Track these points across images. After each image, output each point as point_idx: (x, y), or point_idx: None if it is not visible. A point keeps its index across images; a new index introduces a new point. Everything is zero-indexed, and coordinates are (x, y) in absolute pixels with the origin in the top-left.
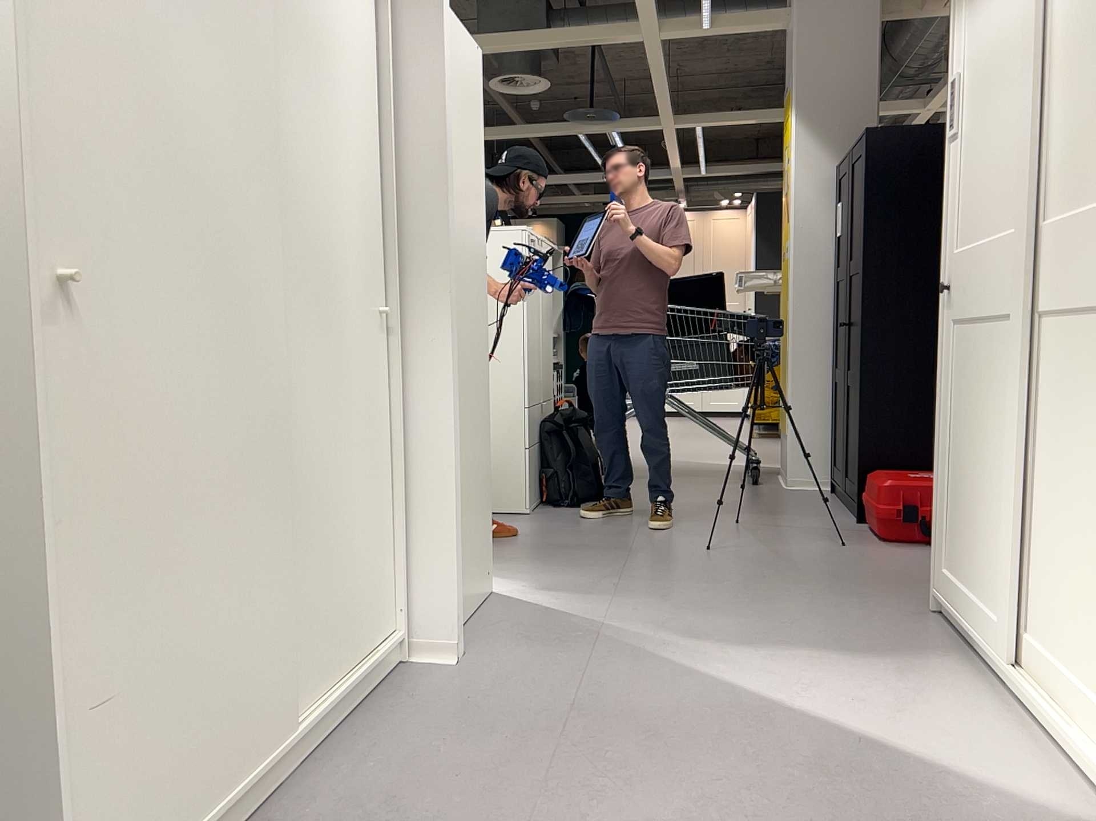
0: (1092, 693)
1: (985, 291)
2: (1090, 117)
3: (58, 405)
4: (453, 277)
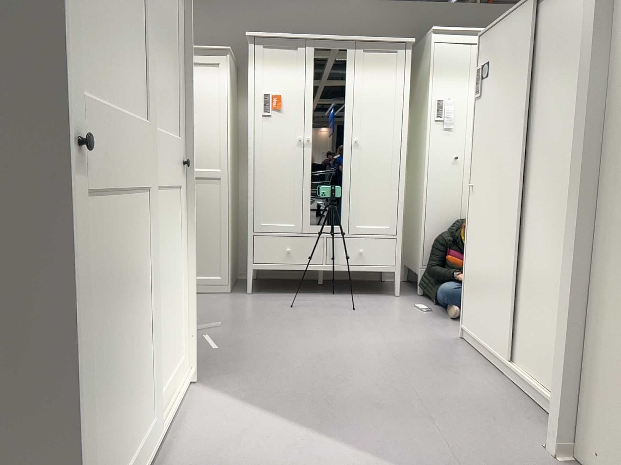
0: (176, 366)
1: (130, 168)
2: (162, 85)
3: (470, 213)
4: (580, 163)
